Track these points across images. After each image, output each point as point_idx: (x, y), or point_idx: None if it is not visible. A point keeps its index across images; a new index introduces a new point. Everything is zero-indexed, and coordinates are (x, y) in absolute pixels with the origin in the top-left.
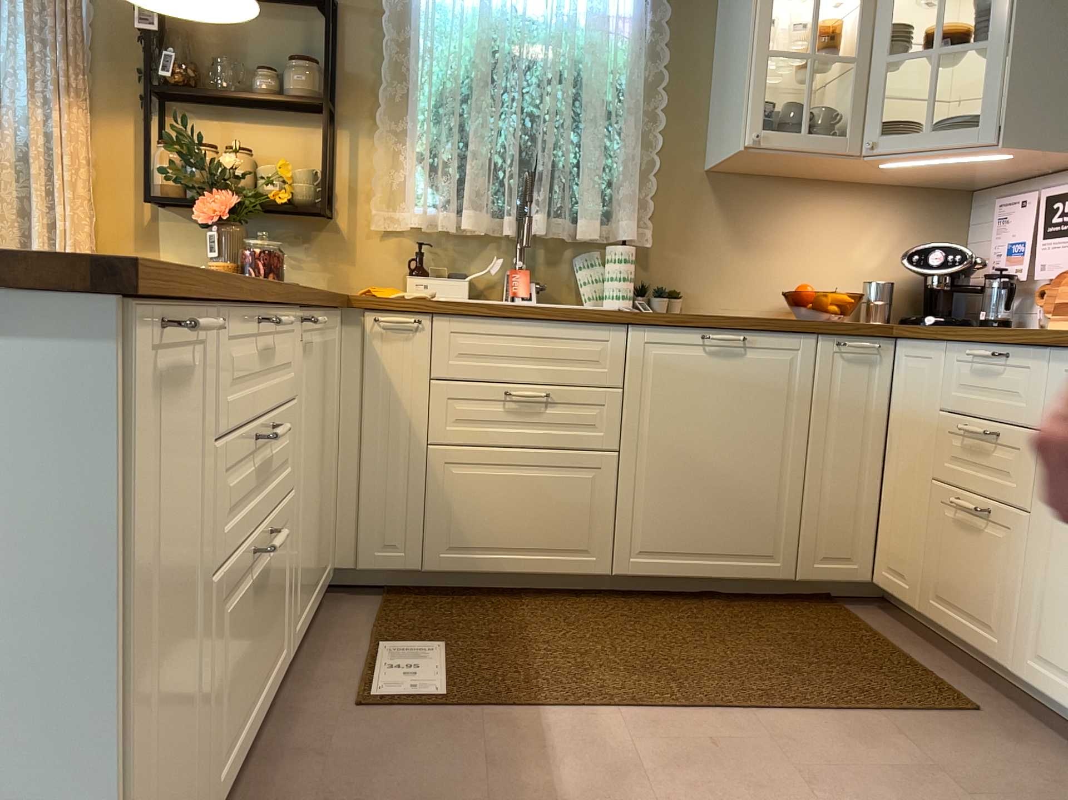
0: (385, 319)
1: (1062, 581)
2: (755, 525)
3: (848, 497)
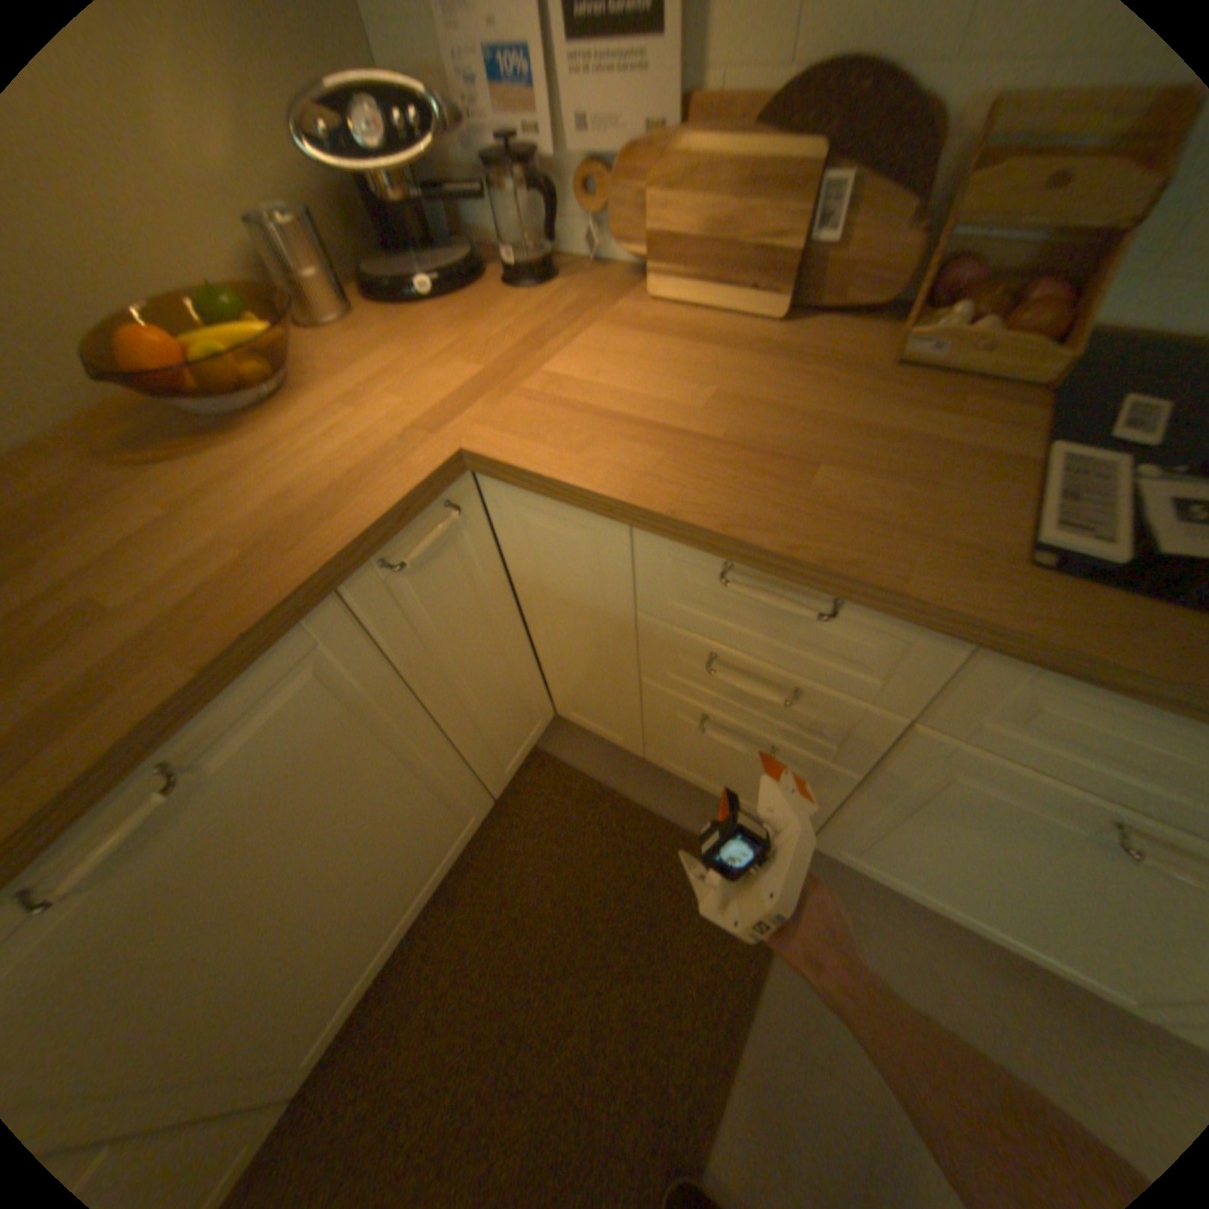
0: None
1: (922, 841)
2: (428, 845)
3: (509, 697)
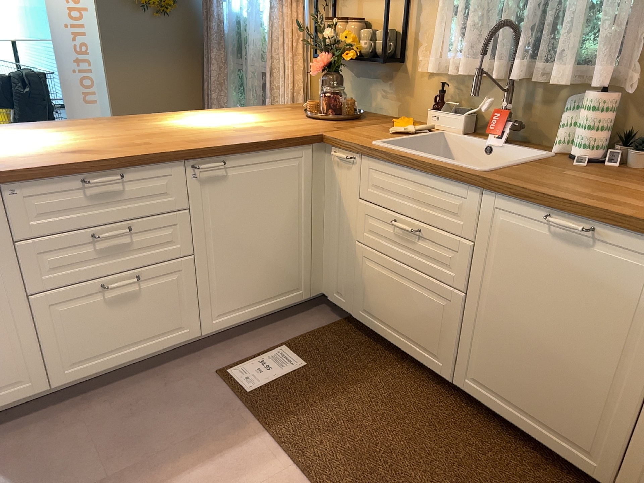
0: (334, 153)
1: None
2: (574, 415)
3: None
